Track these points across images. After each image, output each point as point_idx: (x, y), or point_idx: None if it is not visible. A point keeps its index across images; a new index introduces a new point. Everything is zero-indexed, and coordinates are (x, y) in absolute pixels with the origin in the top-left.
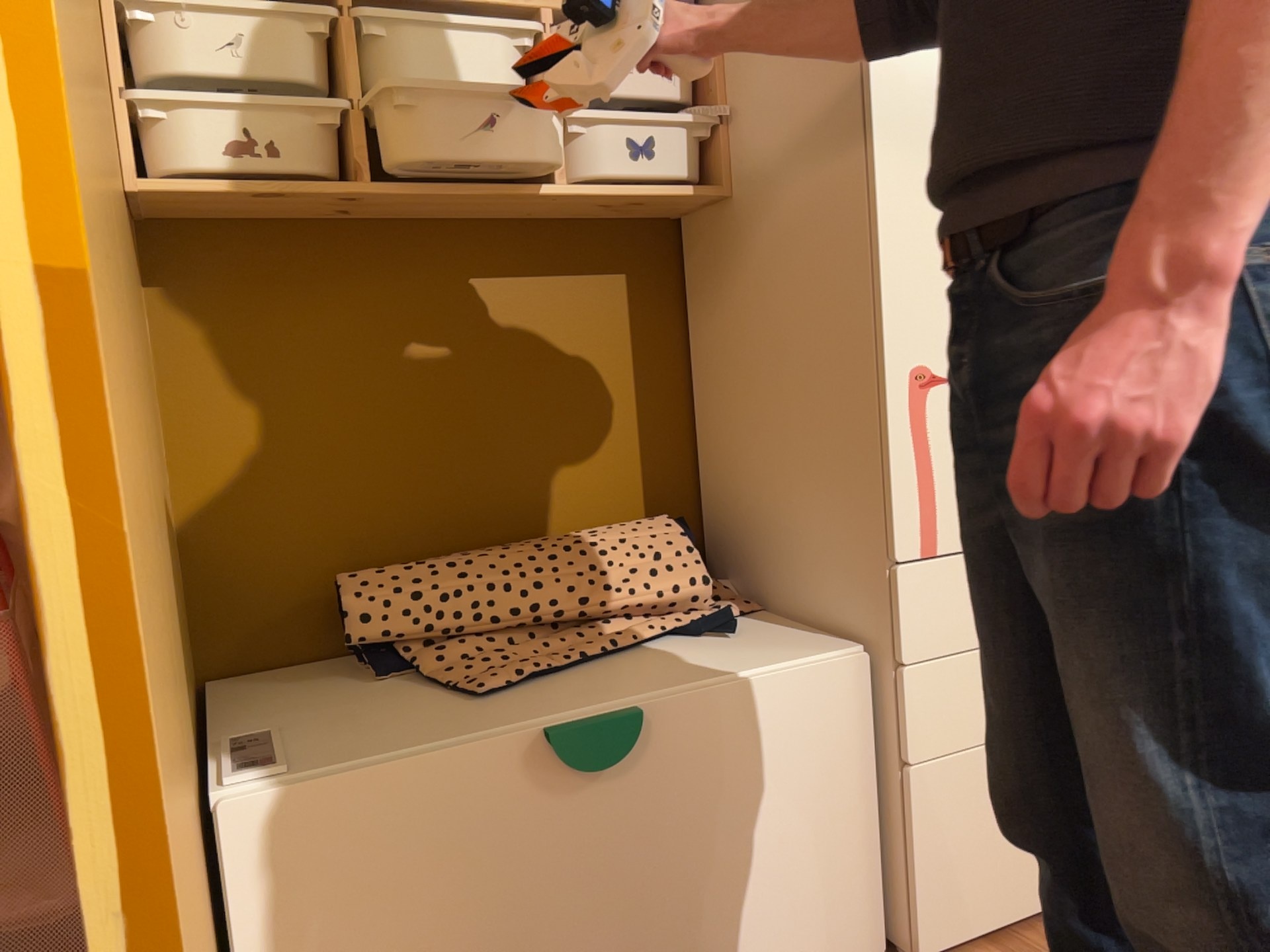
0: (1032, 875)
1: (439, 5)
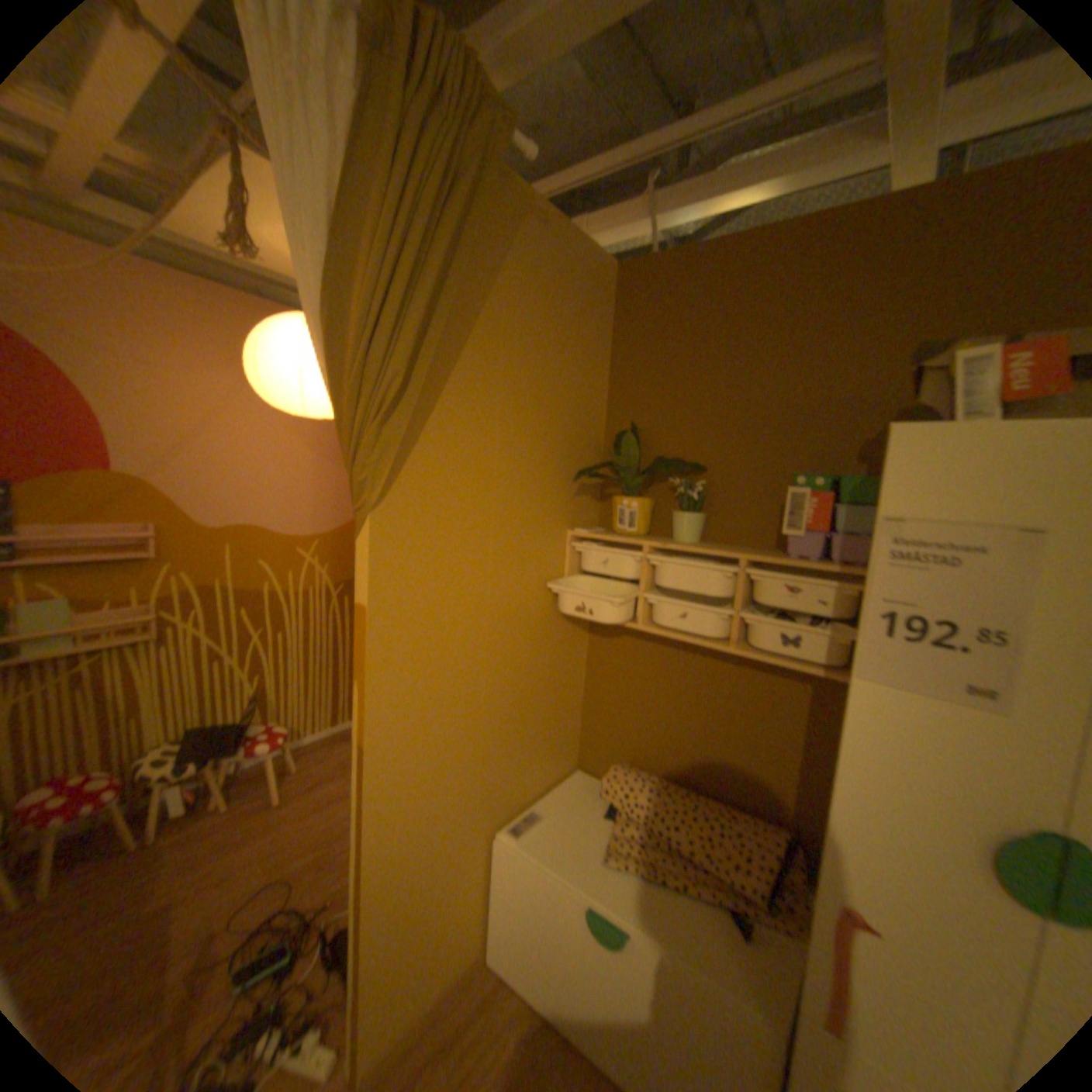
0: None
1: (685, 553)
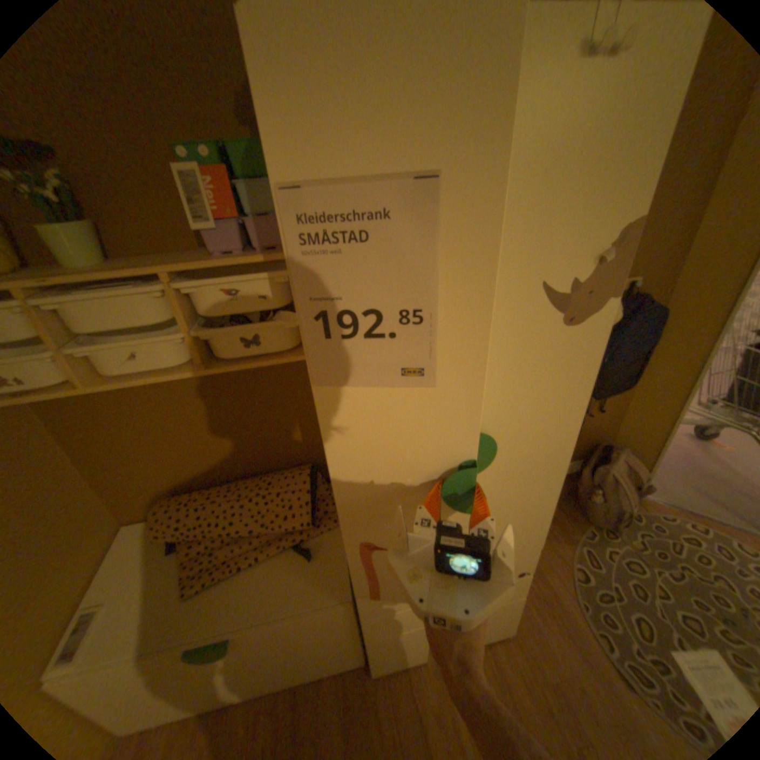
0: (428, 655)
1: (81, 284)
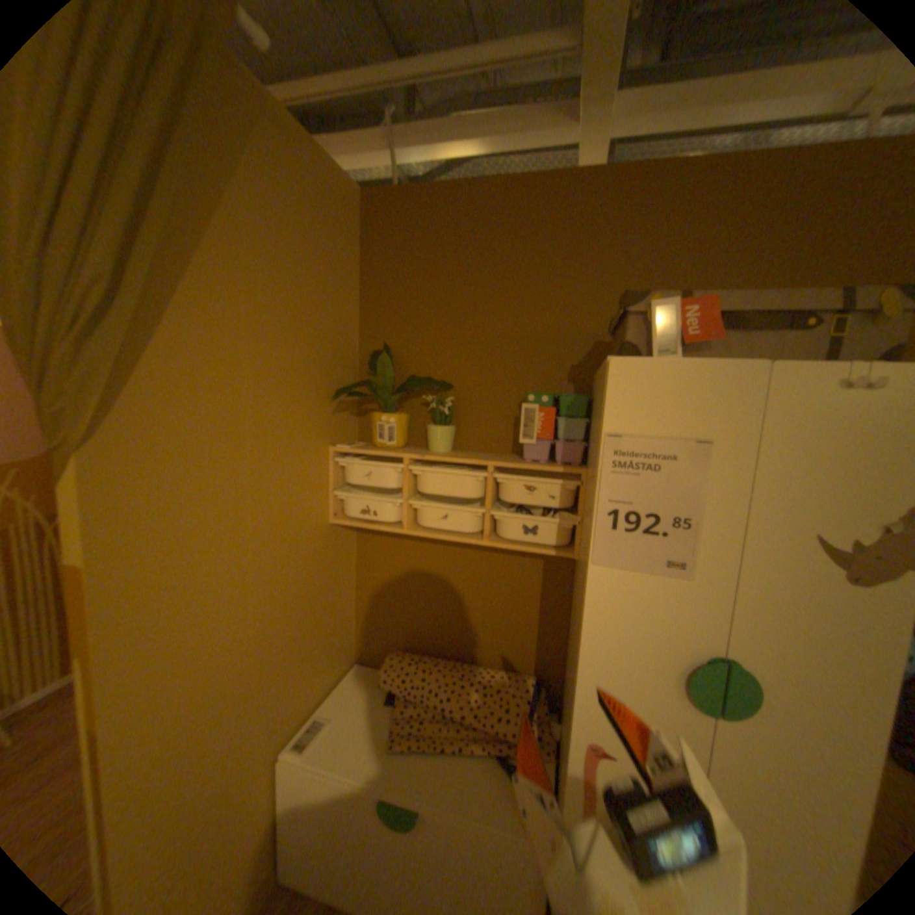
0: None
1: (442, 463)
